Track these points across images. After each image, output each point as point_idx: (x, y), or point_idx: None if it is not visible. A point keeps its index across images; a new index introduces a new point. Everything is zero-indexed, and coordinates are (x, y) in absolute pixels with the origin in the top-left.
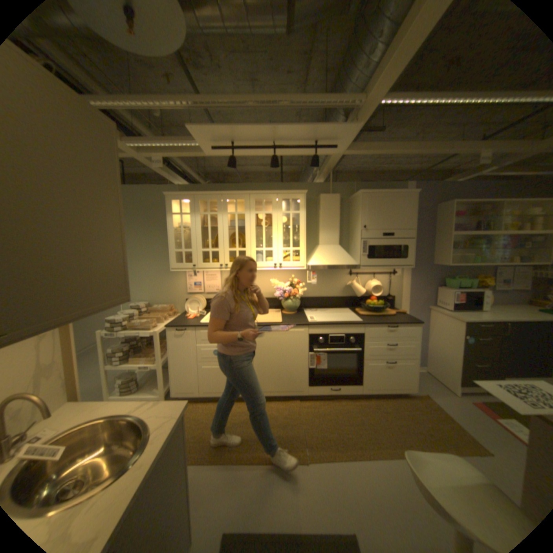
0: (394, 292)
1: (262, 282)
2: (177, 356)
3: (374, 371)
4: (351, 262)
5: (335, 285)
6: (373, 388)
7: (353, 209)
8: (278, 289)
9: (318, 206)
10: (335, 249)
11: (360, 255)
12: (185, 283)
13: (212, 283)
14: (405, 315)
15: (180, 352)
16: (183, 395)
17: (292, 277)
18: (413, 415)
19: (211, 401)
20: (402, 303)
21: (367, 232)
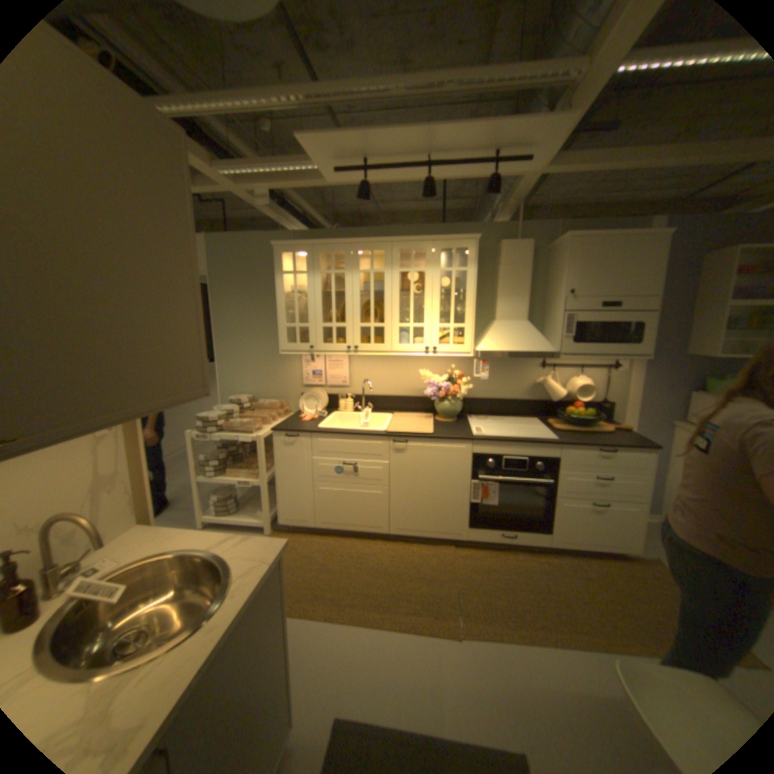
0: (615, 396)
1: (407, 374)
2: (287, 471)
3: (572, 515)
4: (545, 348)
5: (518, 382)
6: (569, 540)
7: (554, 263)
8: (431, 385)
9: (497, 259)
10: (521, 327)
11: (561, 337)
12: (301, 372)
13: (337, 373)
14: (631, 433)
15: (291, 465)
16: (295, 523)
17: (453, 368)
18: (632, 588)
19: (331, 534)
20: (626, 414)
21: (575, 301)
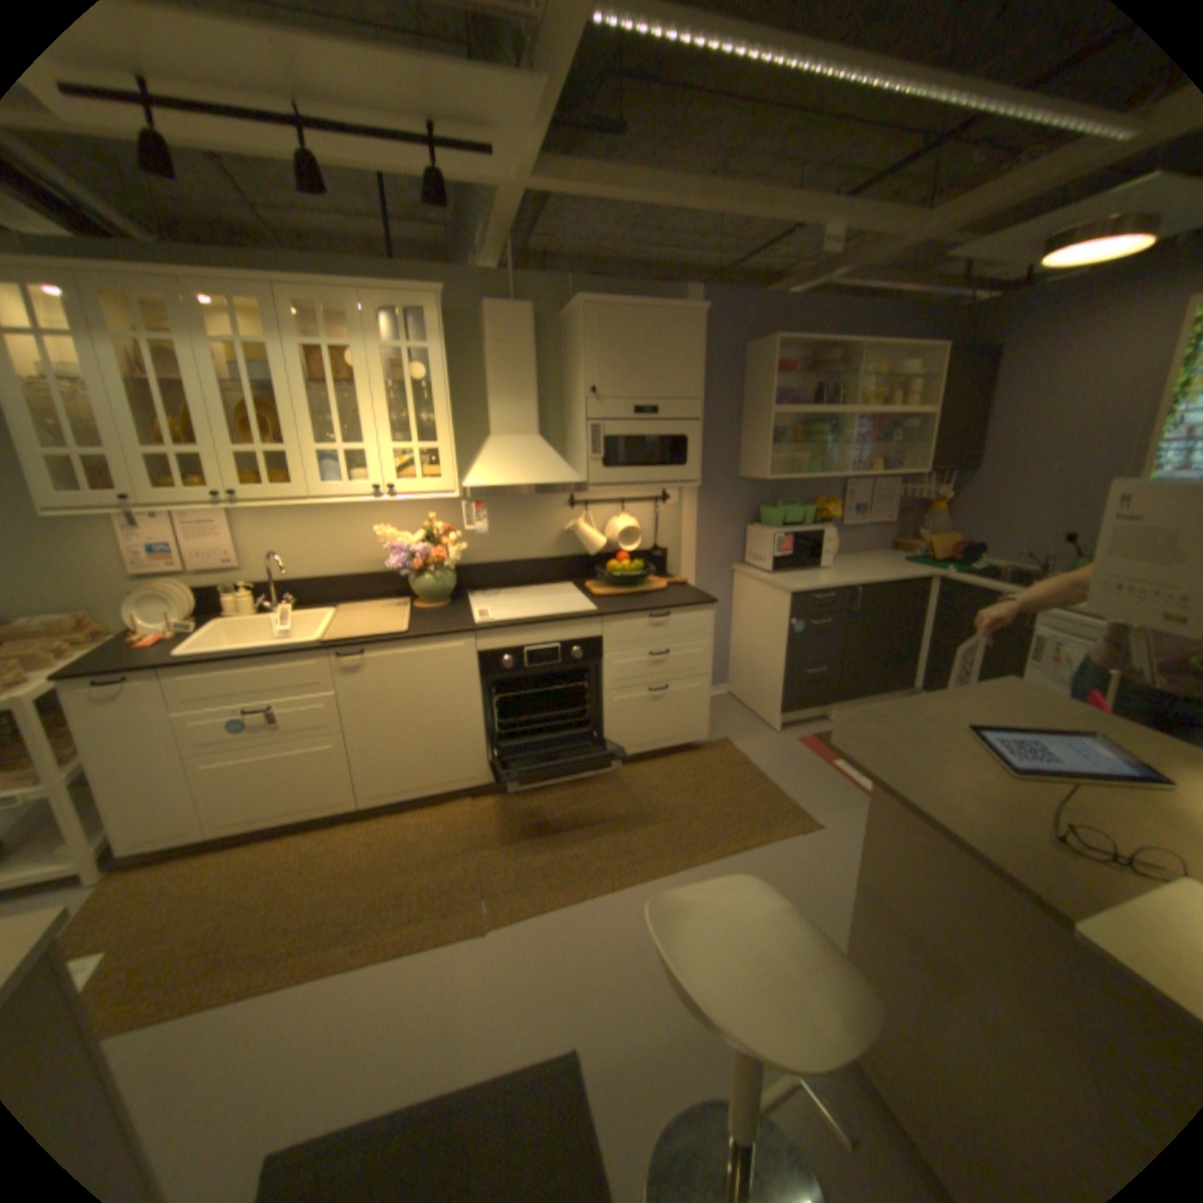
0: (665, 540)
1: (353, 535)
2: (113, 753)
3: (624, 710)
4: (566, 477)
5: (538, 532)
6: (624, 744)
7: (567, 345)
8: (396, 550)
9: (481, 333)
10: (529, 446)
11: (586, 459)
12: (115, 550)
13: (204, 545)
14: (684, 587)
15: (120, 740)
16: (155, 845)
17: (431, 519)
18: (697, 781)
19: (243, 842)
20: (680, 562)
21: (599, 404)
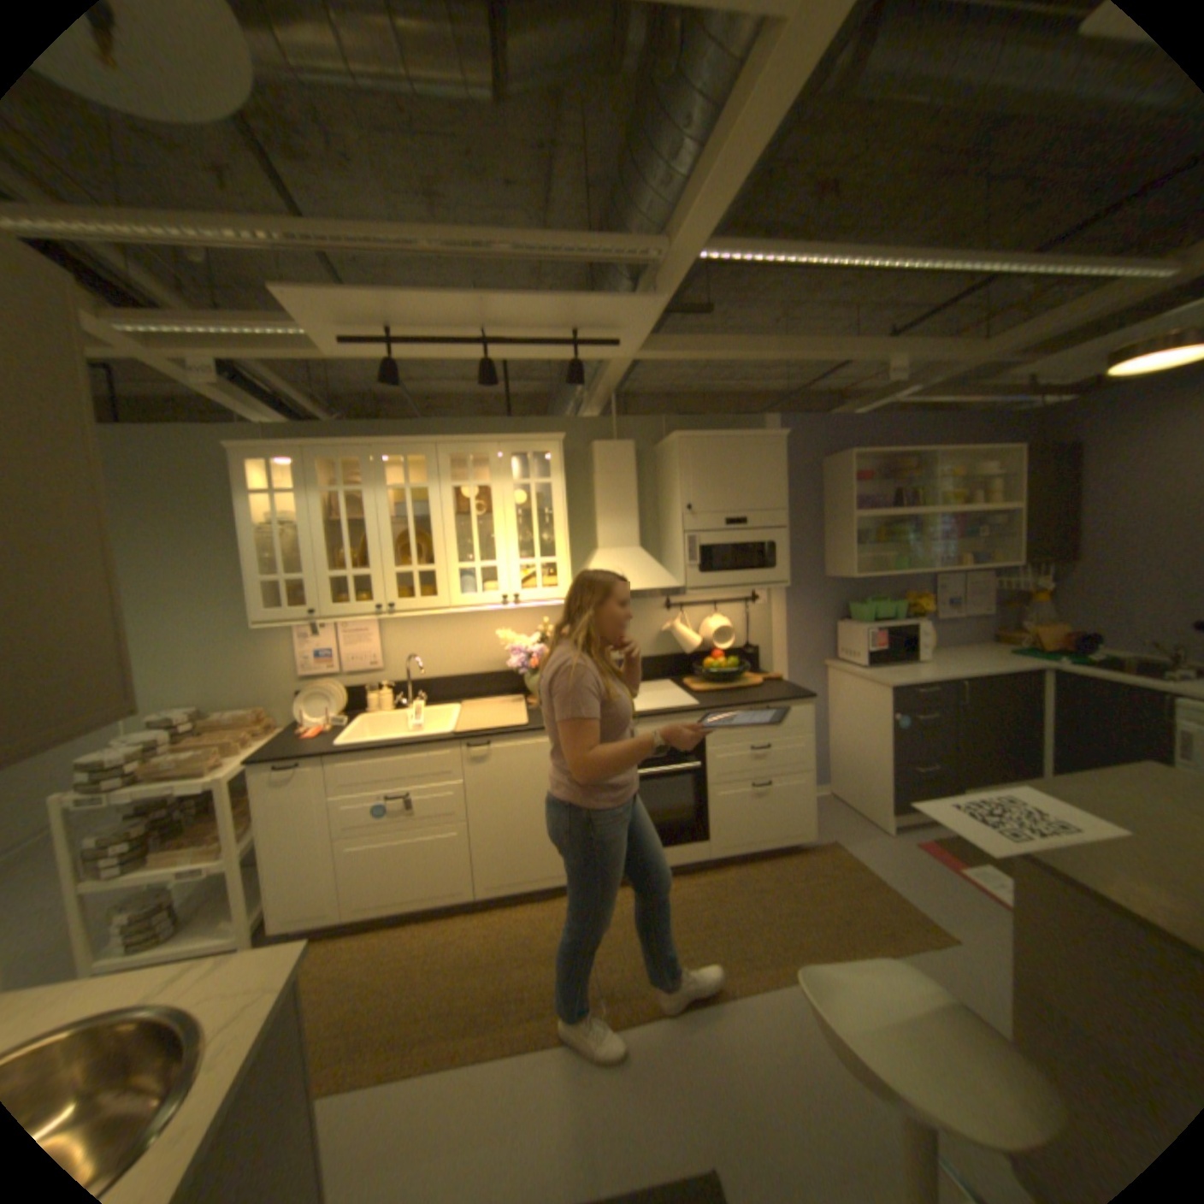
0: (757, 638)
1: (478, 639)
2: (280, 832)
3: (729, 807)
4: (667, 583)
5: (638, 633)
6: (731, 843)
7: (663, 471)
8: (516, 651)
9: (590, 466)
10: (633, 557)
11: (684, 566)
12: (291, 655)
13: (360, 650)
14: (781, 683)
15: (287, 820)
16: (300, 925)
17: (546, 623)
18: (812, 888)
19: (372, 928)
20: (773, 659)
21: (695, 519)
